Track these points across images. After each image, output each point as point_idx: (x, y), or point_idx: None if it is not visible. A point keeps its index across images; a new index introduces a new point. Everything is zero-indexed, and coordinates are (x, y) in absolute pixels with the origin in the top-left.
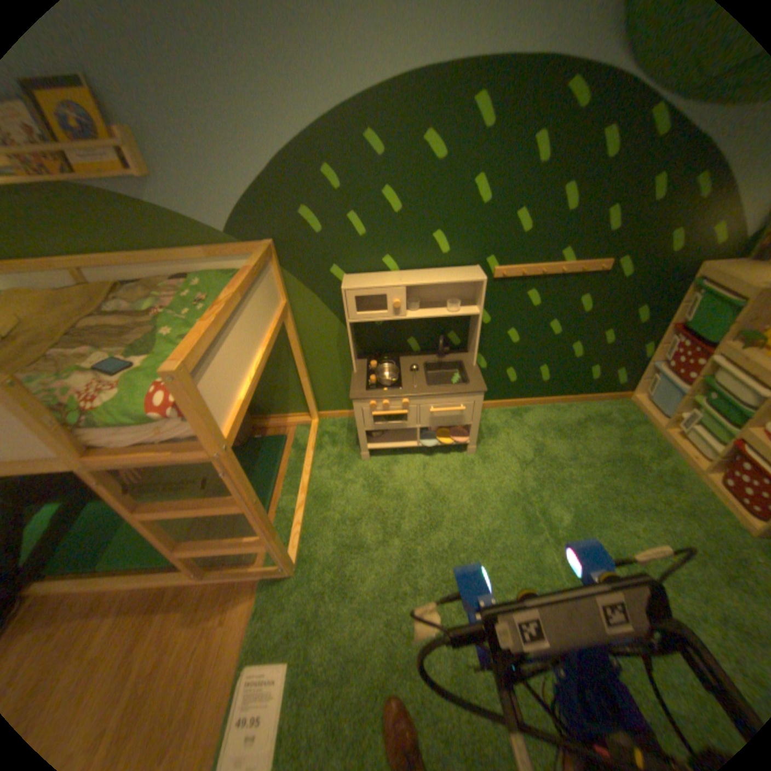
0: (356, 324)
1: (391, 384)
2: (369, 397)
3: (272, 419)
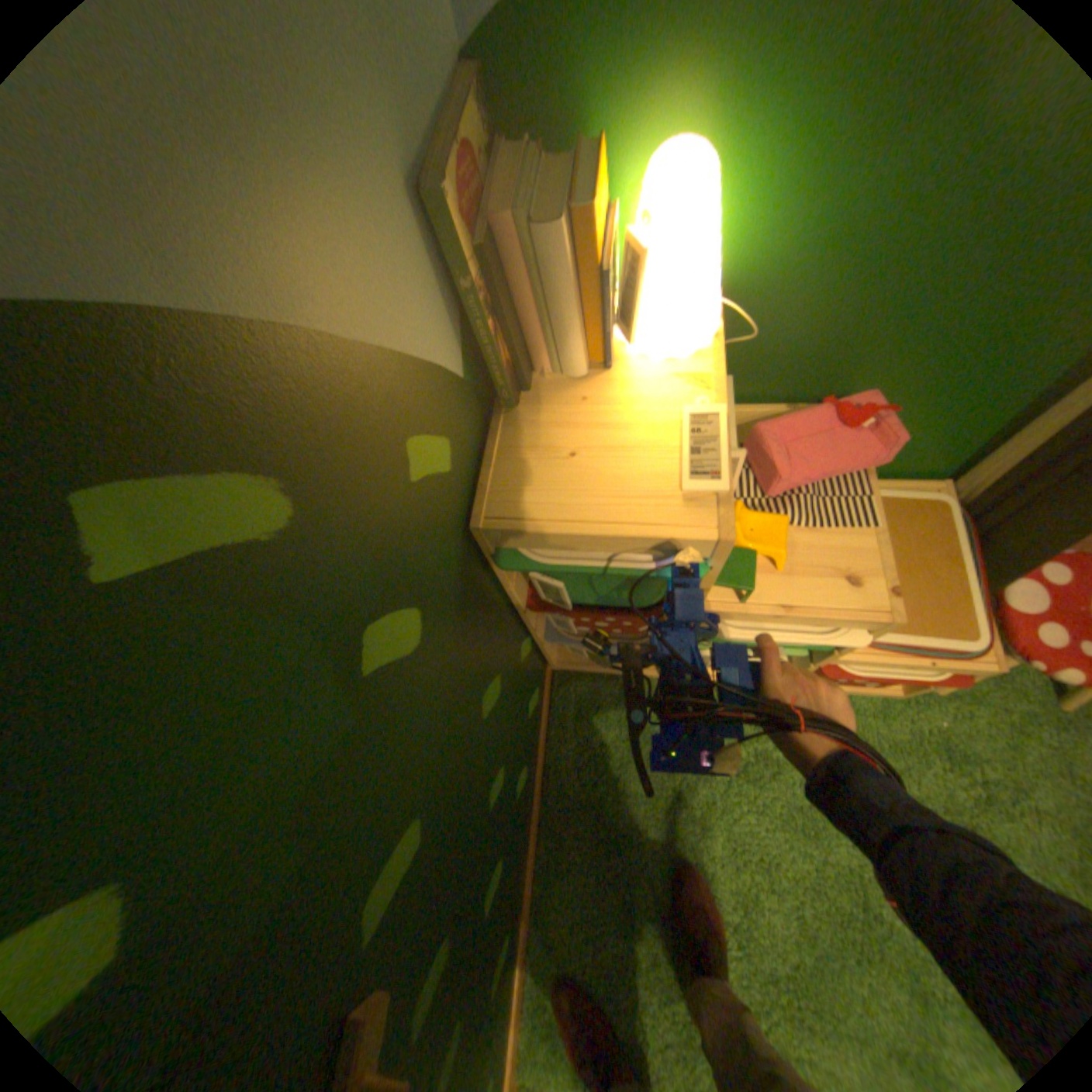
0: None
1: None
2: None
3: None
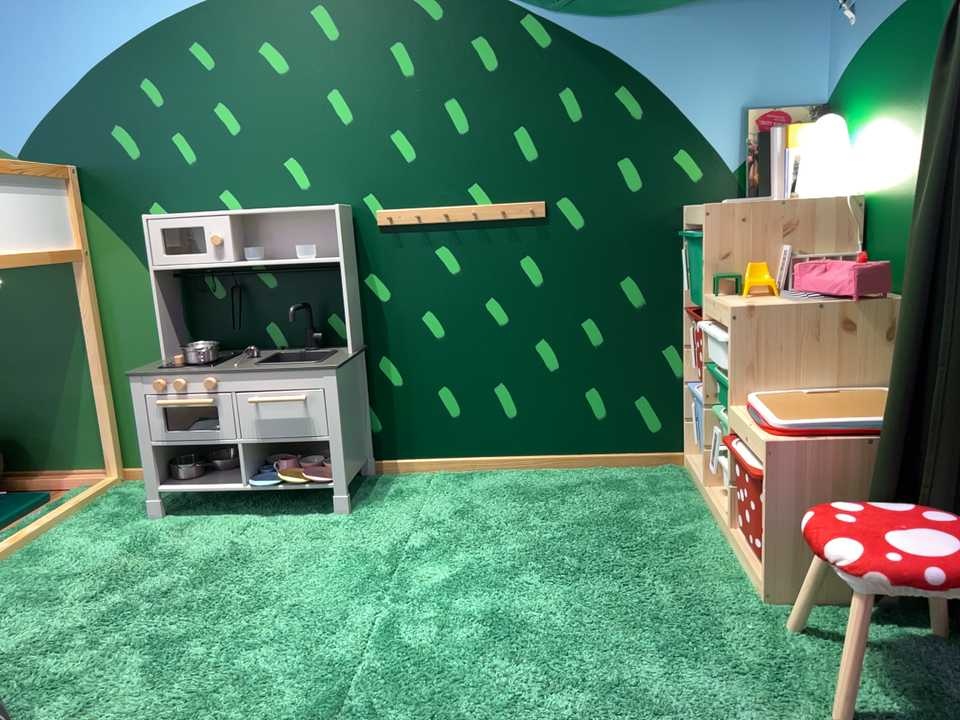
0: (186, 294)
1: (200, 361)
2: (154, 372)
3: (43, 476)
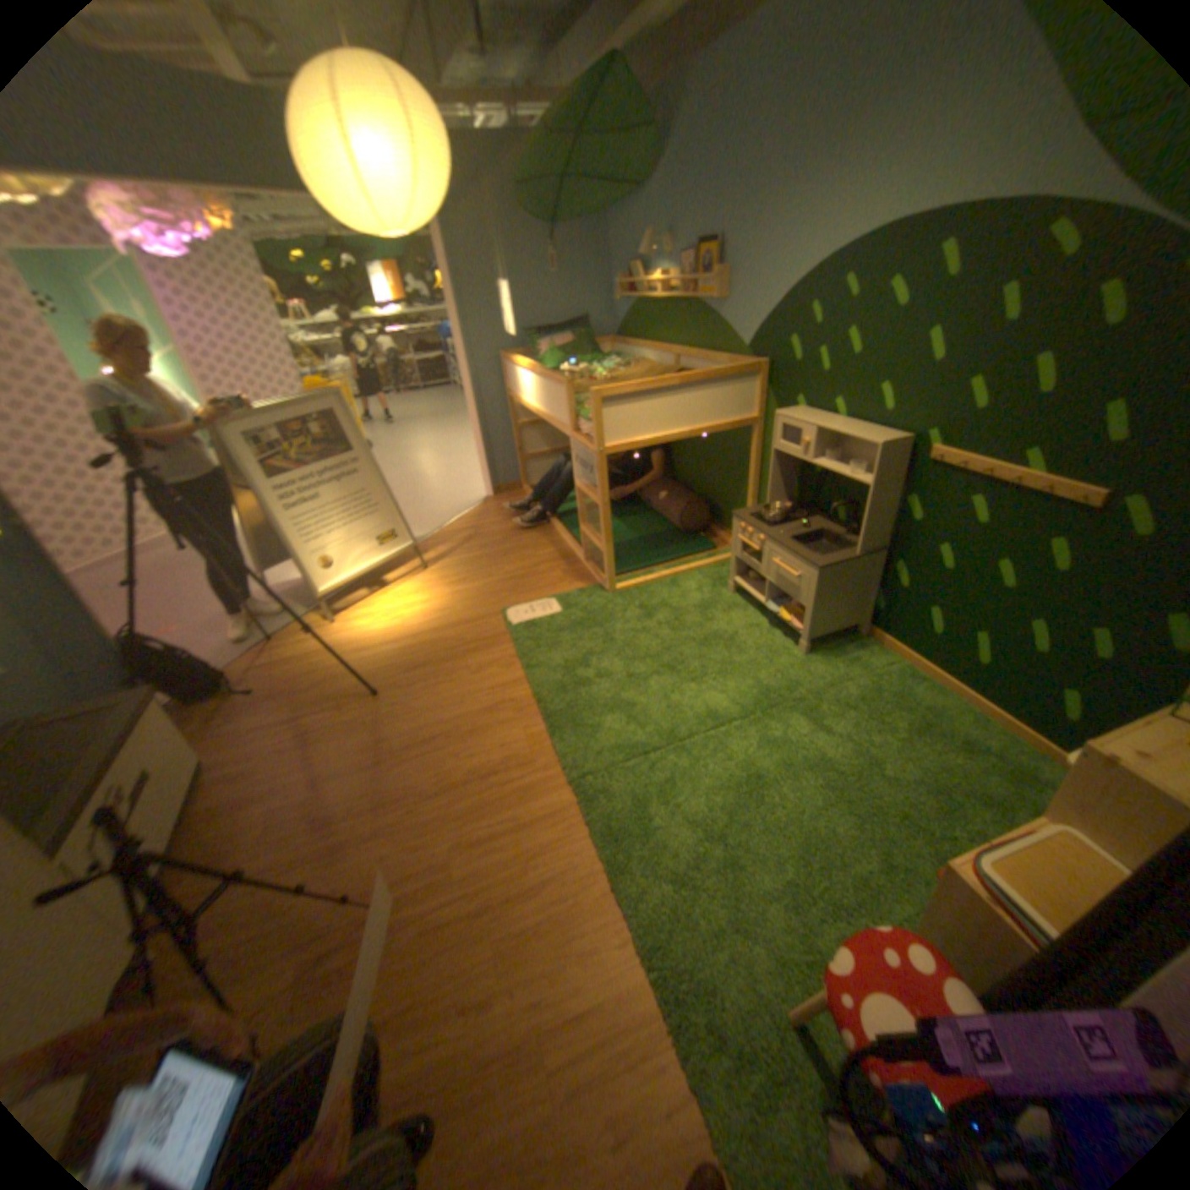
0: (801, 465)
1: (767, 522)
2: (741, 520)
3: (724, 534)
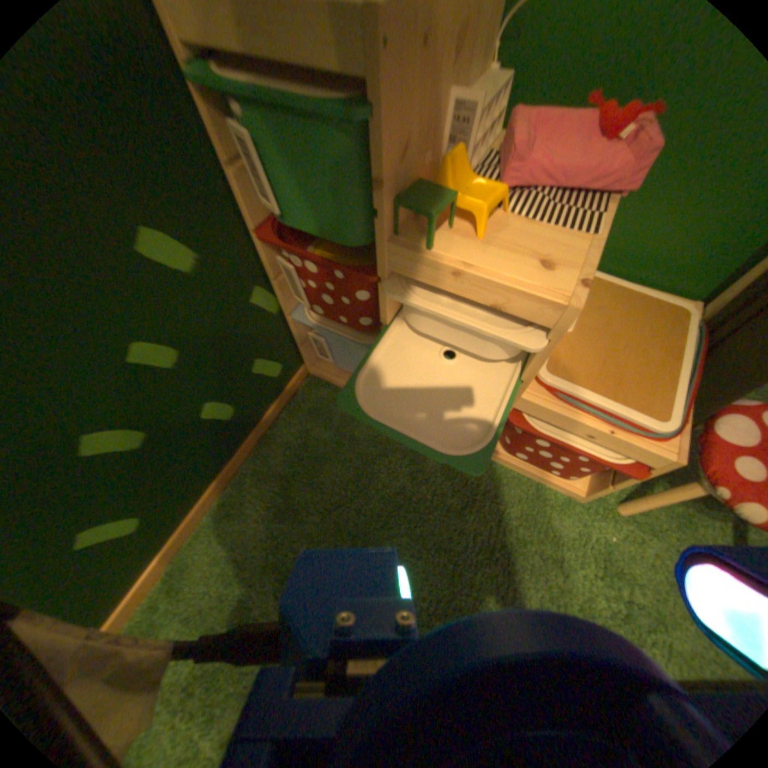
0: None
1: None
2: None
3: None
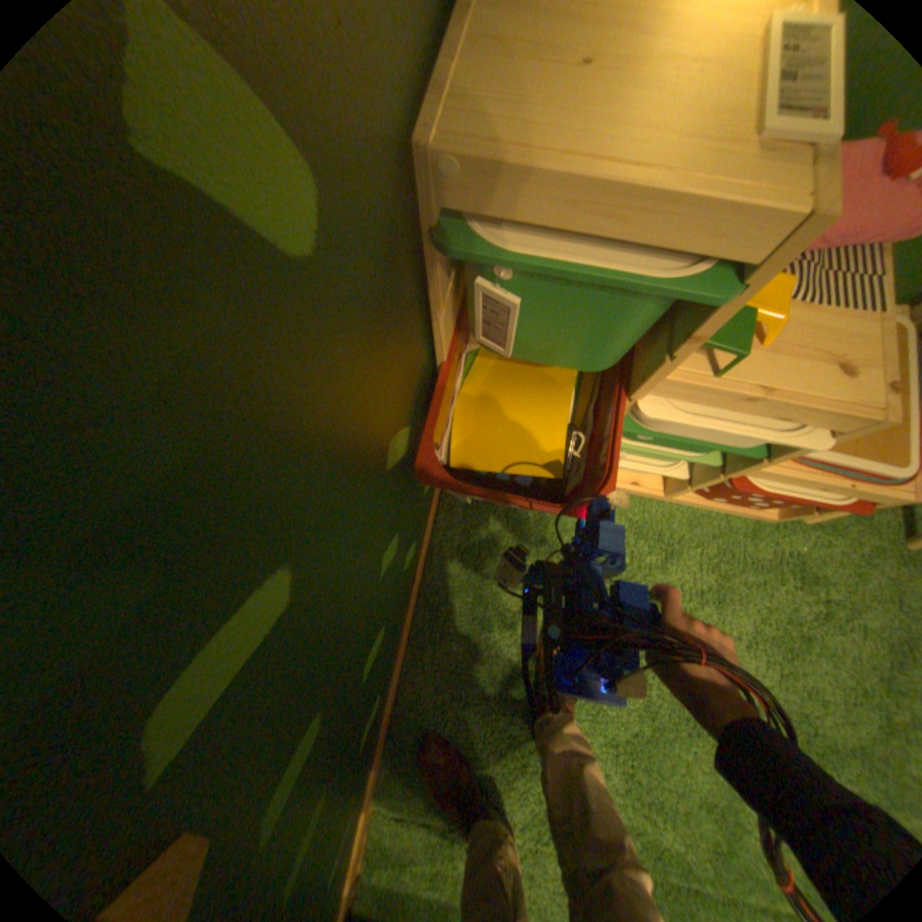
0: None
1: None
2: None
3: None
